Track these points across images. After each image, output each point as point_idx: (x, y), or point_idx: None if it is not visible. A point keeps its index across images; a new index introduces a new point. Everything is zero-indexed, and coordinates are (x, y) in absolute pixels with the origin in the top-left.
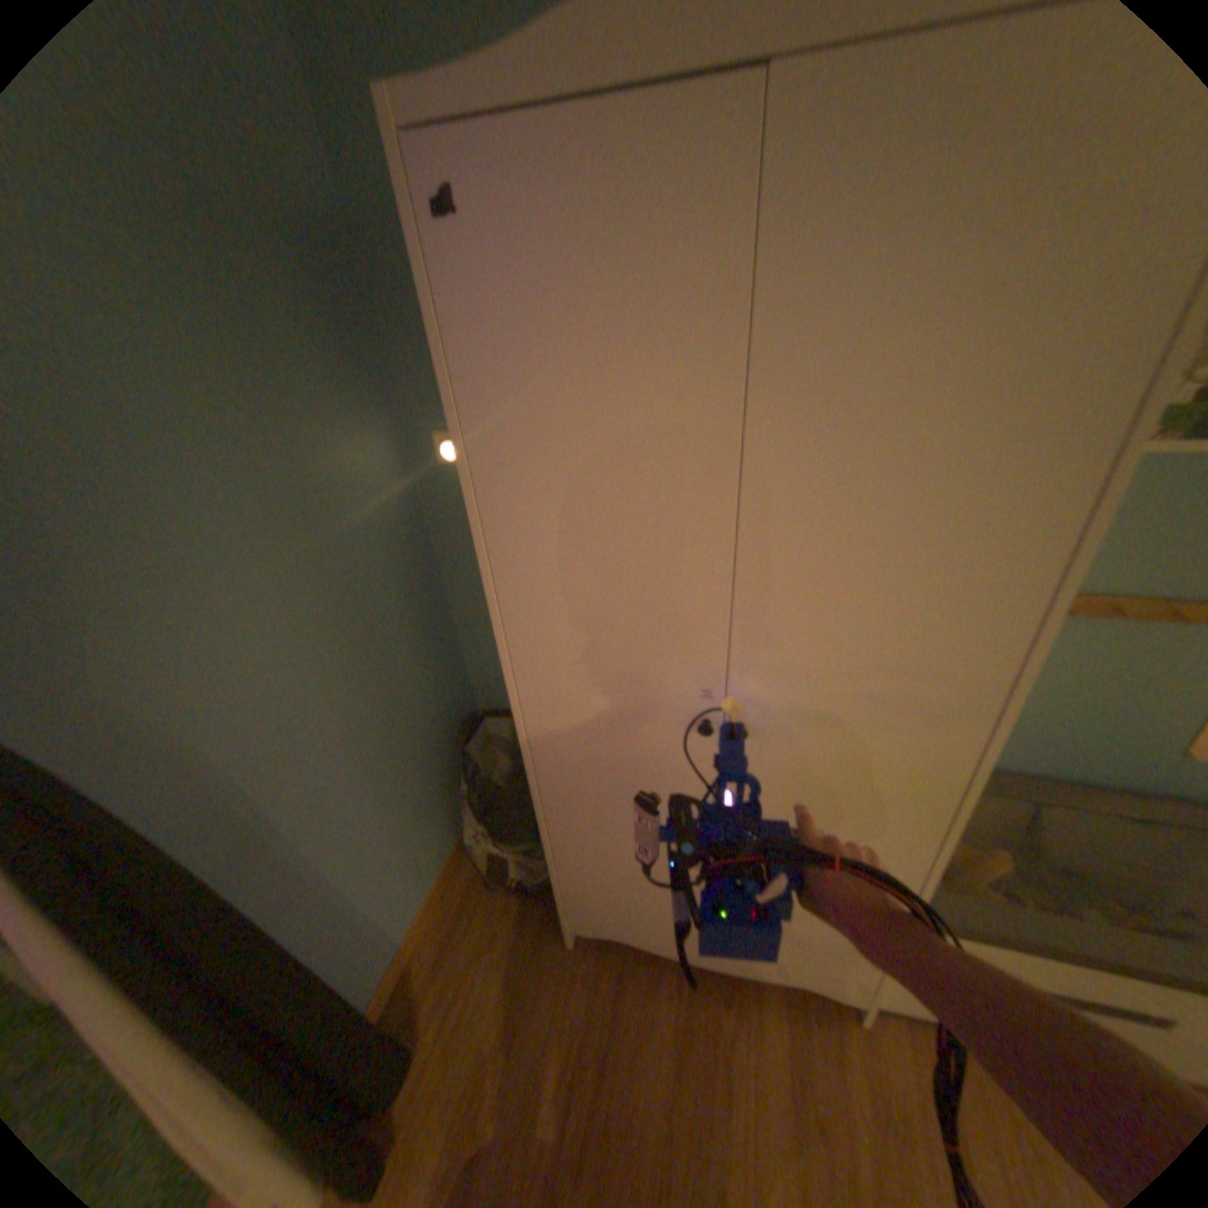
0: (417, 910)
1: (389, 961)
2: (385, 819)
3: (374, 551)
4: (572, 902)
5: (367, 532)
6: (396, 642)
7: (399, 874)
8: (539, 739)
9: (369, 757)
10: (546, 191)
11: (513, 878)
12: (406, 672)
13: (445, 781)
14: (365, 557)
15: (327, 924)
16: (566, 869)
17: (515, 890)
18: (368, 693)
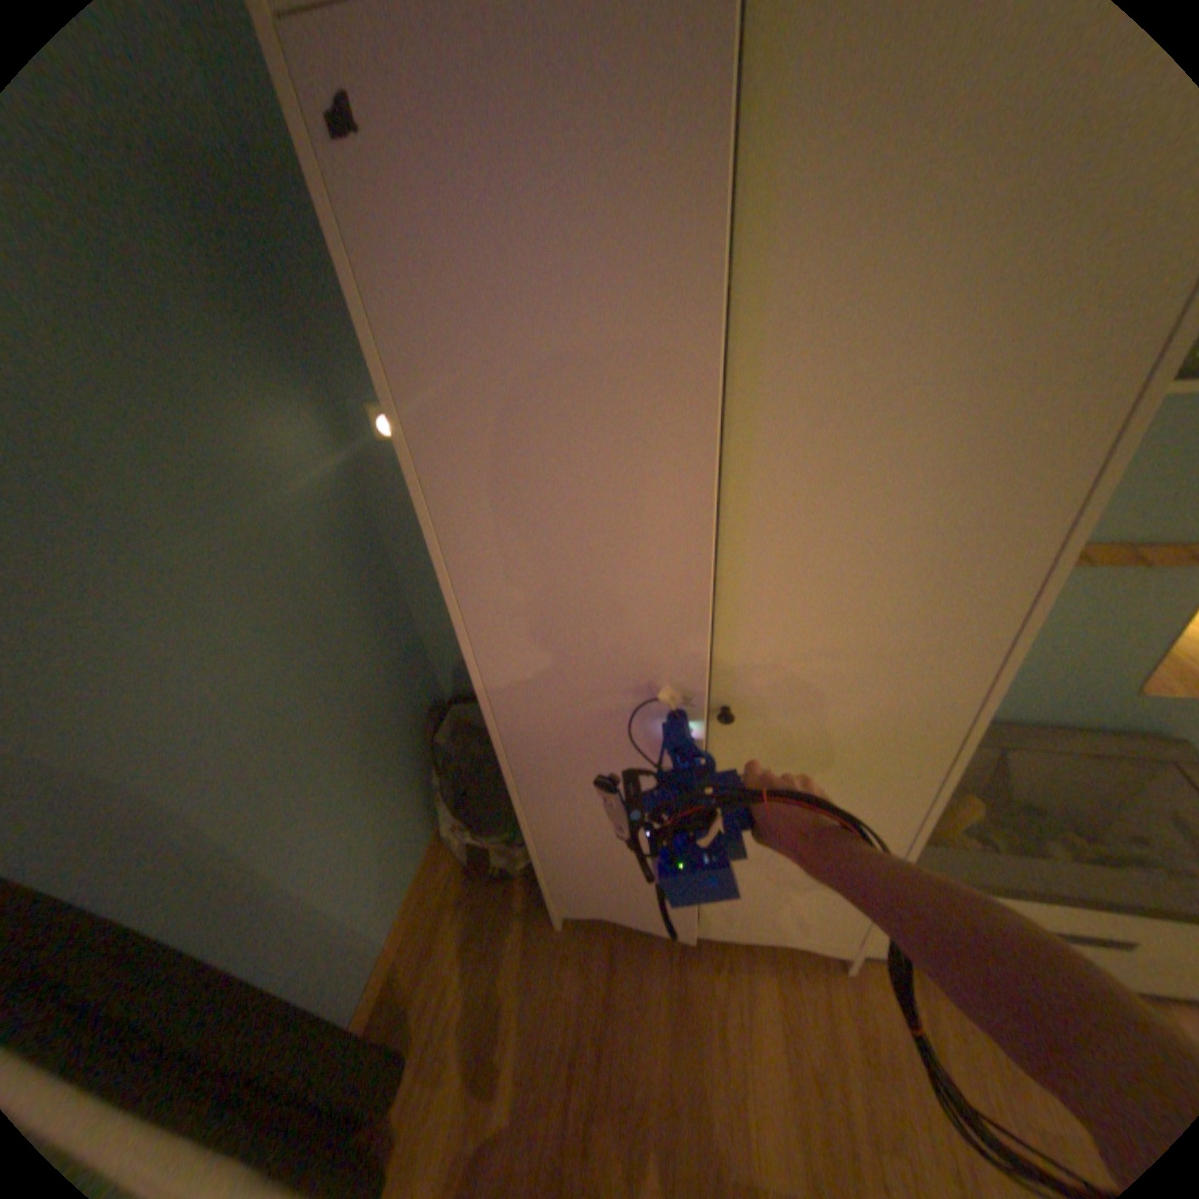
0: (397, 908)
1: (372, 964)
2: (353, 824)
3: (312, 542)
4: (558, 888)
5: (303, 522)
6: (347, 638)
7: (374, 877)
8: (513, 735)
9: (330, 763)
10: (476, 103)
11: (494, 866)
12: (362, 668)
13: (415, 775)
14: (303, 550)
15: (301, 942)
16: (549, 858)
17: (498, 877)
18: (321, 696)
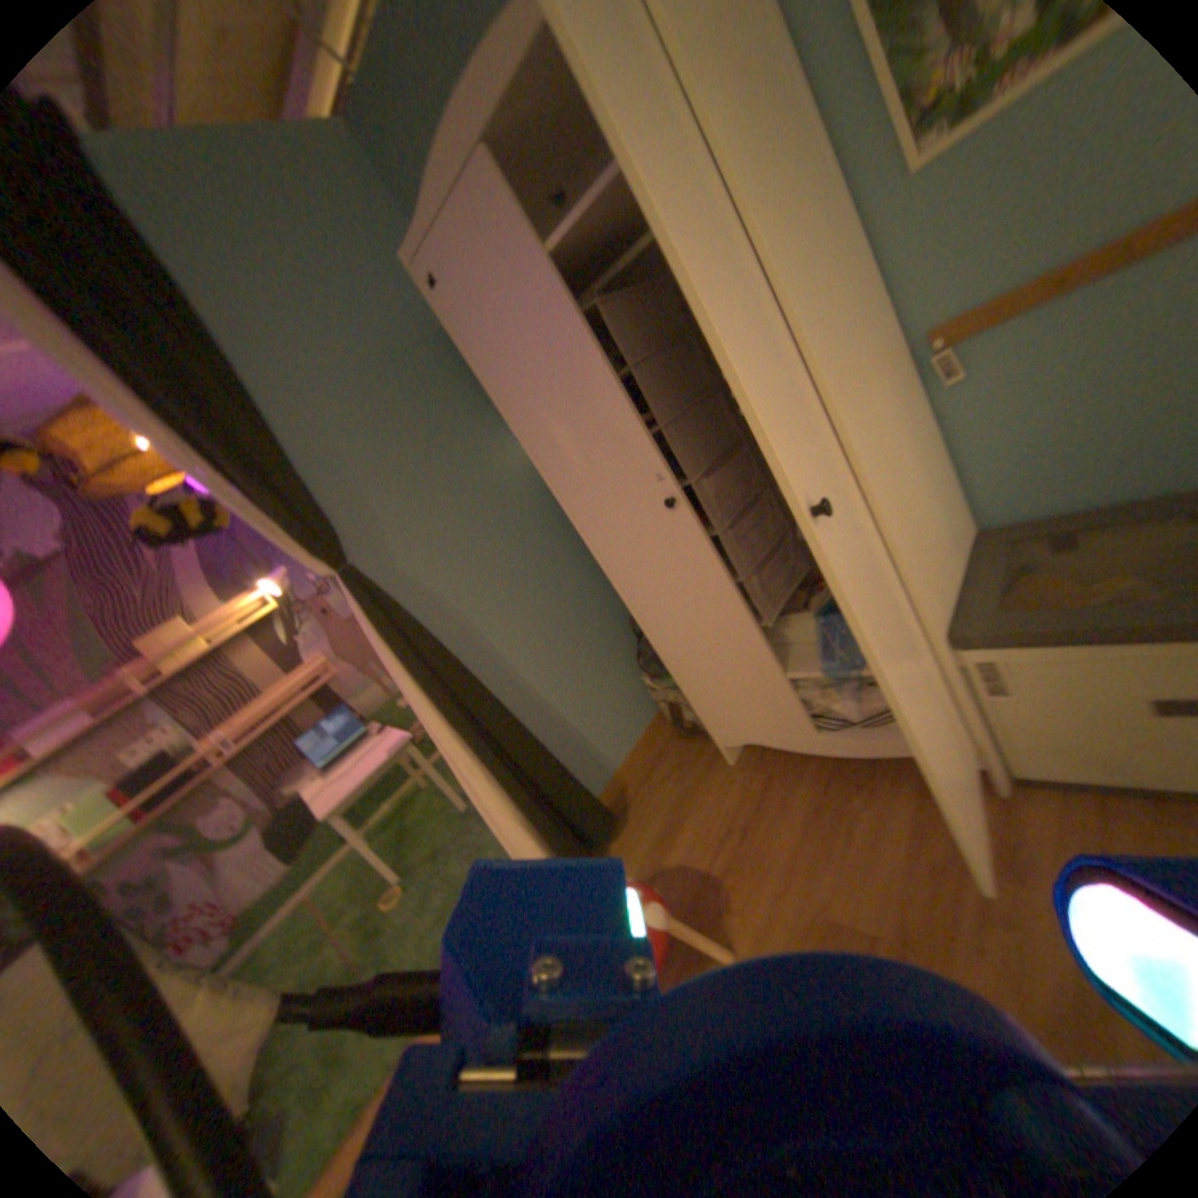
0: (626, 747)
1: (607, 774)
2: (580, 671)
3: (531, 496)
4: (705, 709)
5: (524, 485)
6: (562, 553)
7: (602, 714)
8: (609, 562)
9: (557, 625)
10: (454, 250)
11: (685, 718)
12: (575, 574)
13: (632, 658)
14: (526, 500)
15: (549, 725)
16: (683, 676)
17: (691, 729)
18: (547, 584)
